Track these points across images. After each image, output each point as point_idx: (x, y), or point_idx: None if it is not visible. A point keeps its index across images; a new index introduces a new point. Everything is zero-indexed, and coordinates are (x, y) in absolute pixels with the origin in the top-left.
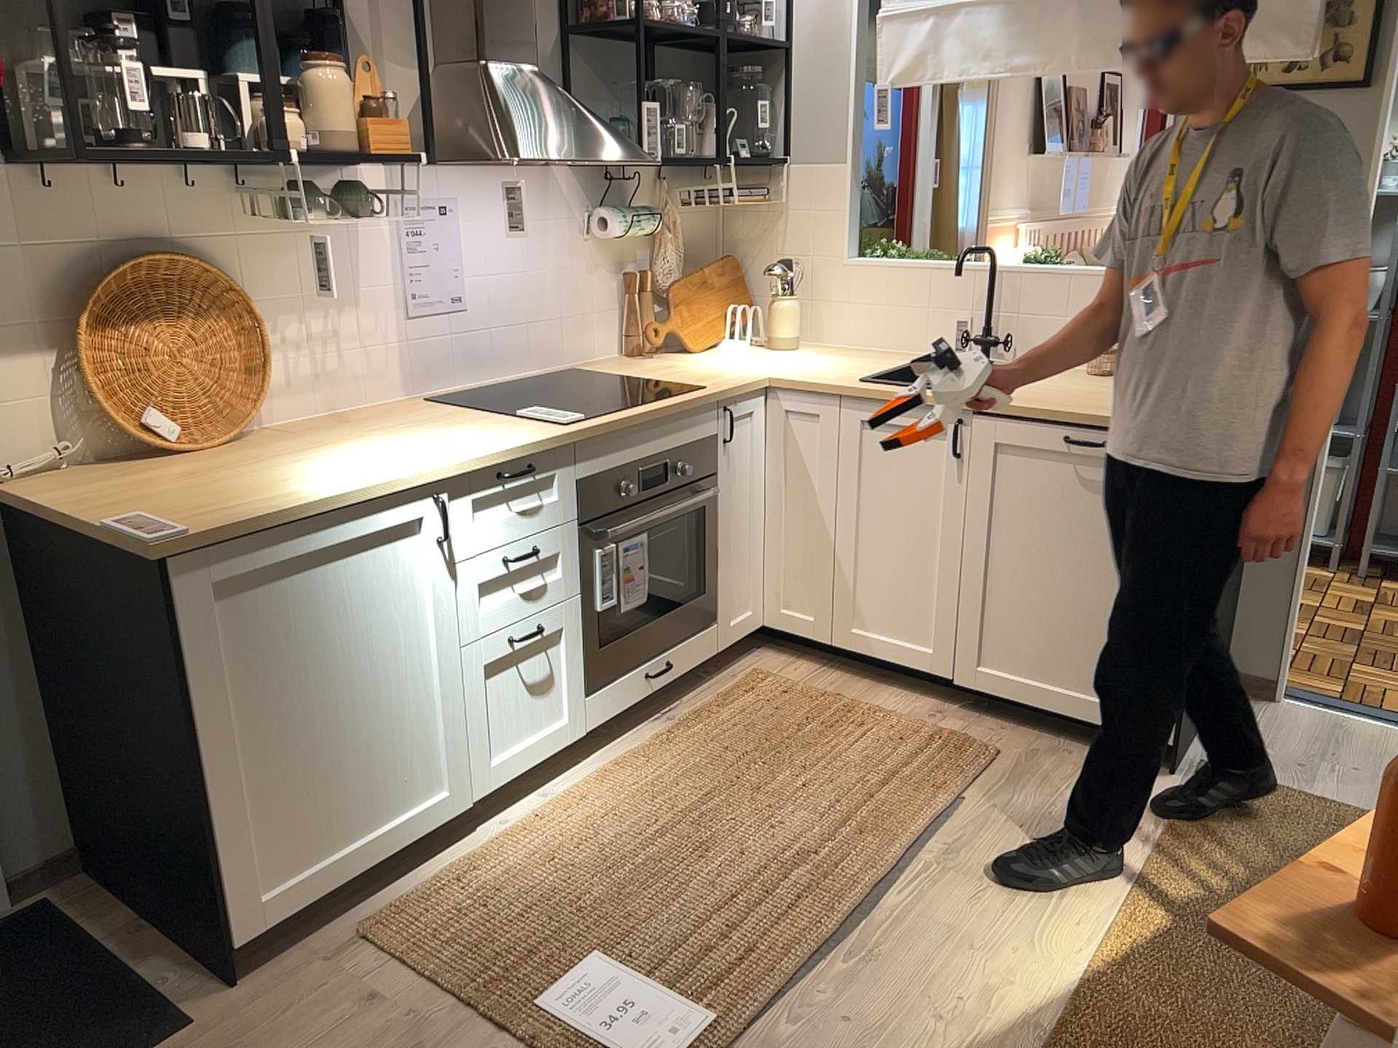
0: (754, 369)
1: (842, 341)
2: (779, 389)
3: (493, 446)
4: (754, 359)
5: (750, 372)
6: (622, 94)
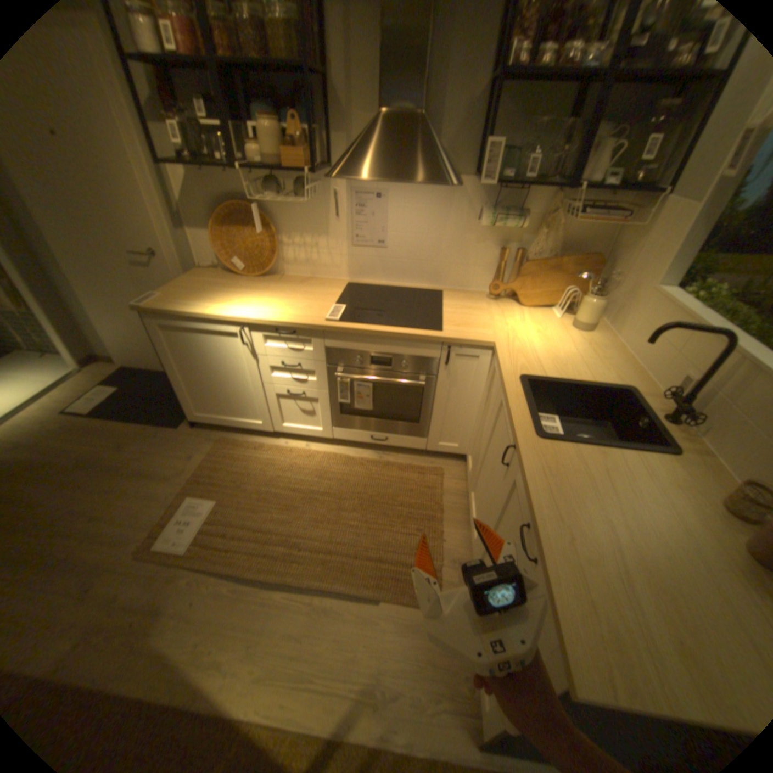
0: (508, 332)
1: (626, 341)
2: (496, 352)
3: (278, 316)
4: (534, 326)
5: (495, 334)
6: (535, 124)
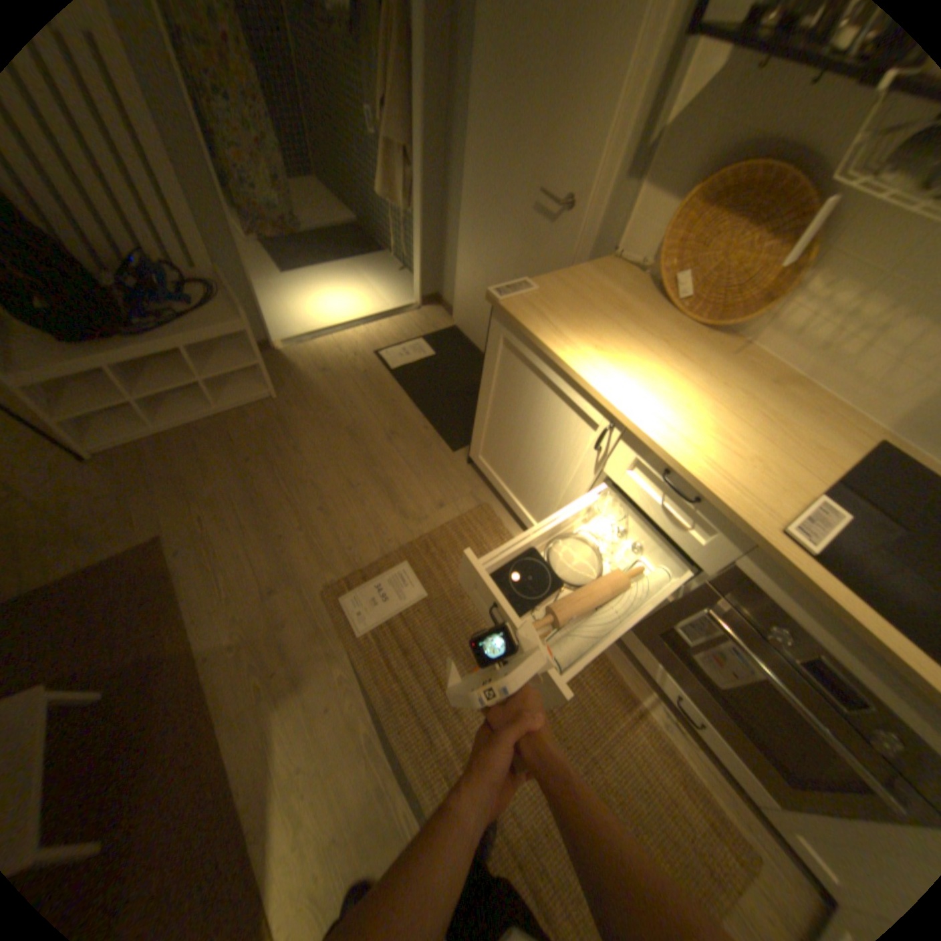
0: None
1: None
2: None
3: (690, 457)
4: None
5: None
6: None
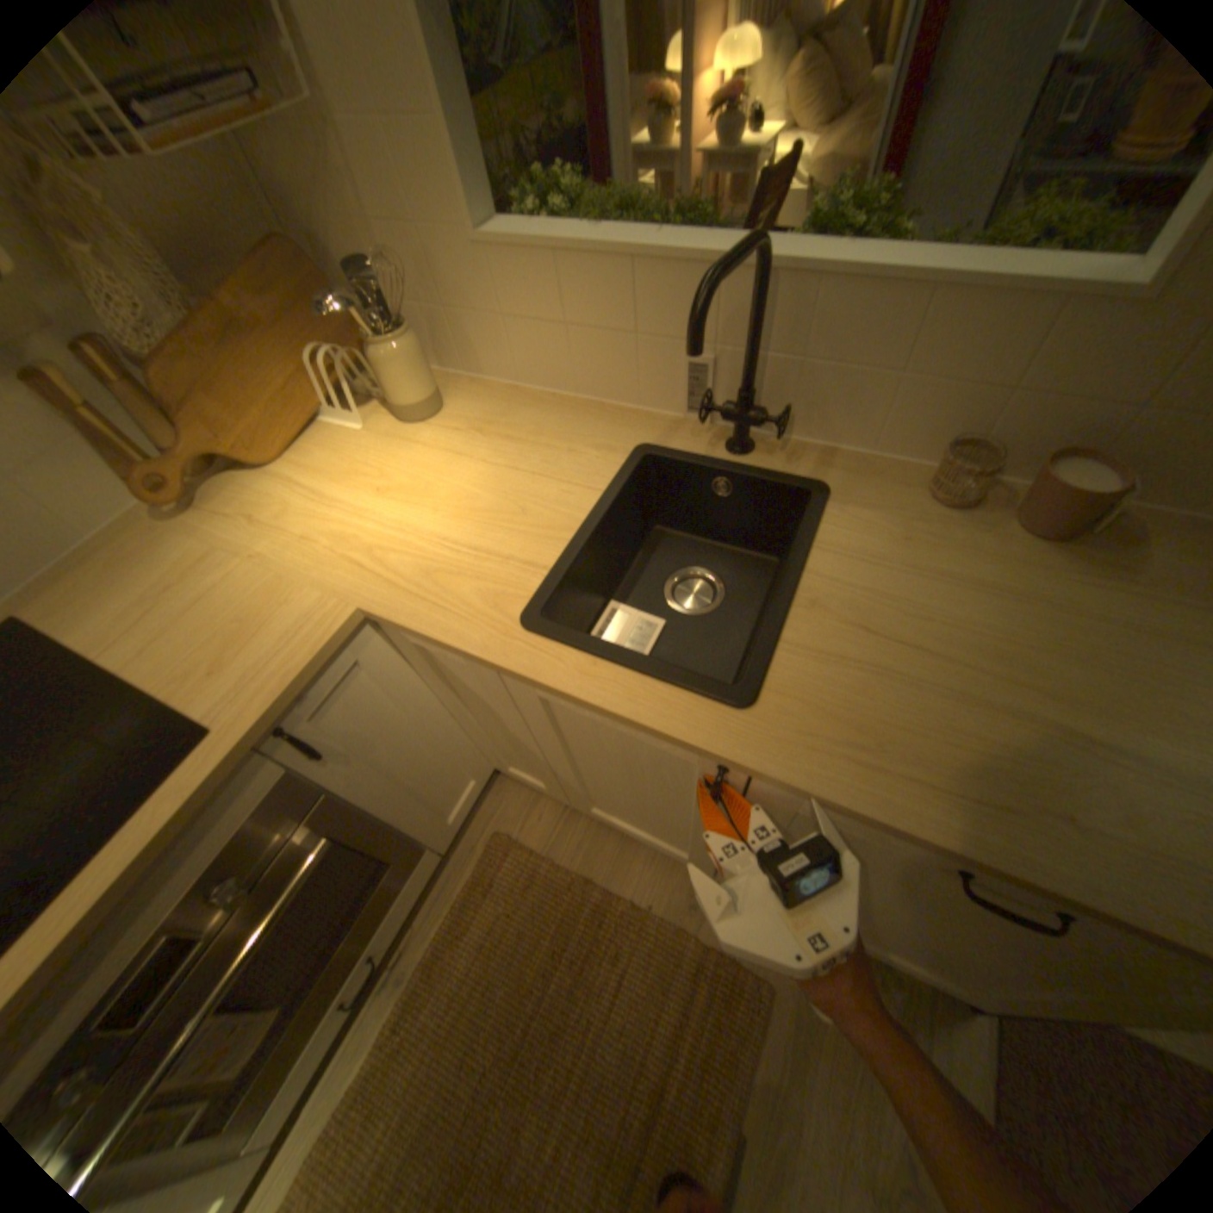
0: (341, 552)
1: (508, 377)
2: (385, 618)
3: None
4: (356, 485)
5: (326, 584)
6: None
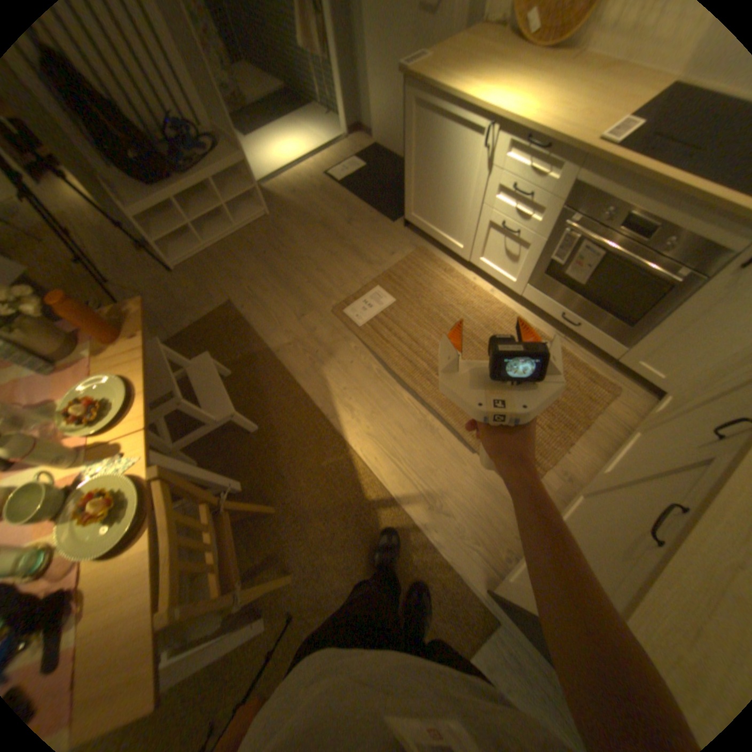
0: None
1: None
2: None
3: (539, 118)
4: None
5: None
6: None
